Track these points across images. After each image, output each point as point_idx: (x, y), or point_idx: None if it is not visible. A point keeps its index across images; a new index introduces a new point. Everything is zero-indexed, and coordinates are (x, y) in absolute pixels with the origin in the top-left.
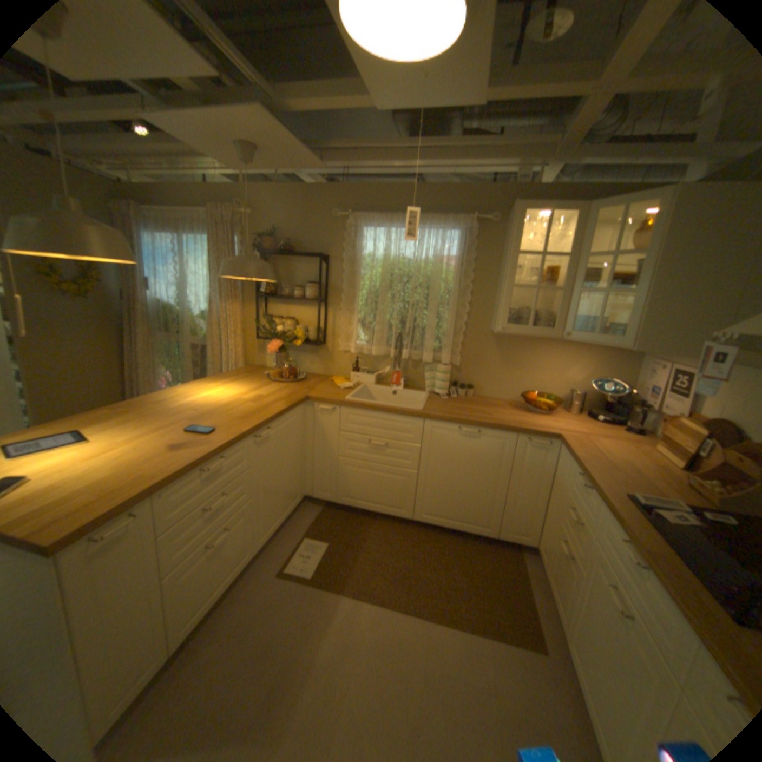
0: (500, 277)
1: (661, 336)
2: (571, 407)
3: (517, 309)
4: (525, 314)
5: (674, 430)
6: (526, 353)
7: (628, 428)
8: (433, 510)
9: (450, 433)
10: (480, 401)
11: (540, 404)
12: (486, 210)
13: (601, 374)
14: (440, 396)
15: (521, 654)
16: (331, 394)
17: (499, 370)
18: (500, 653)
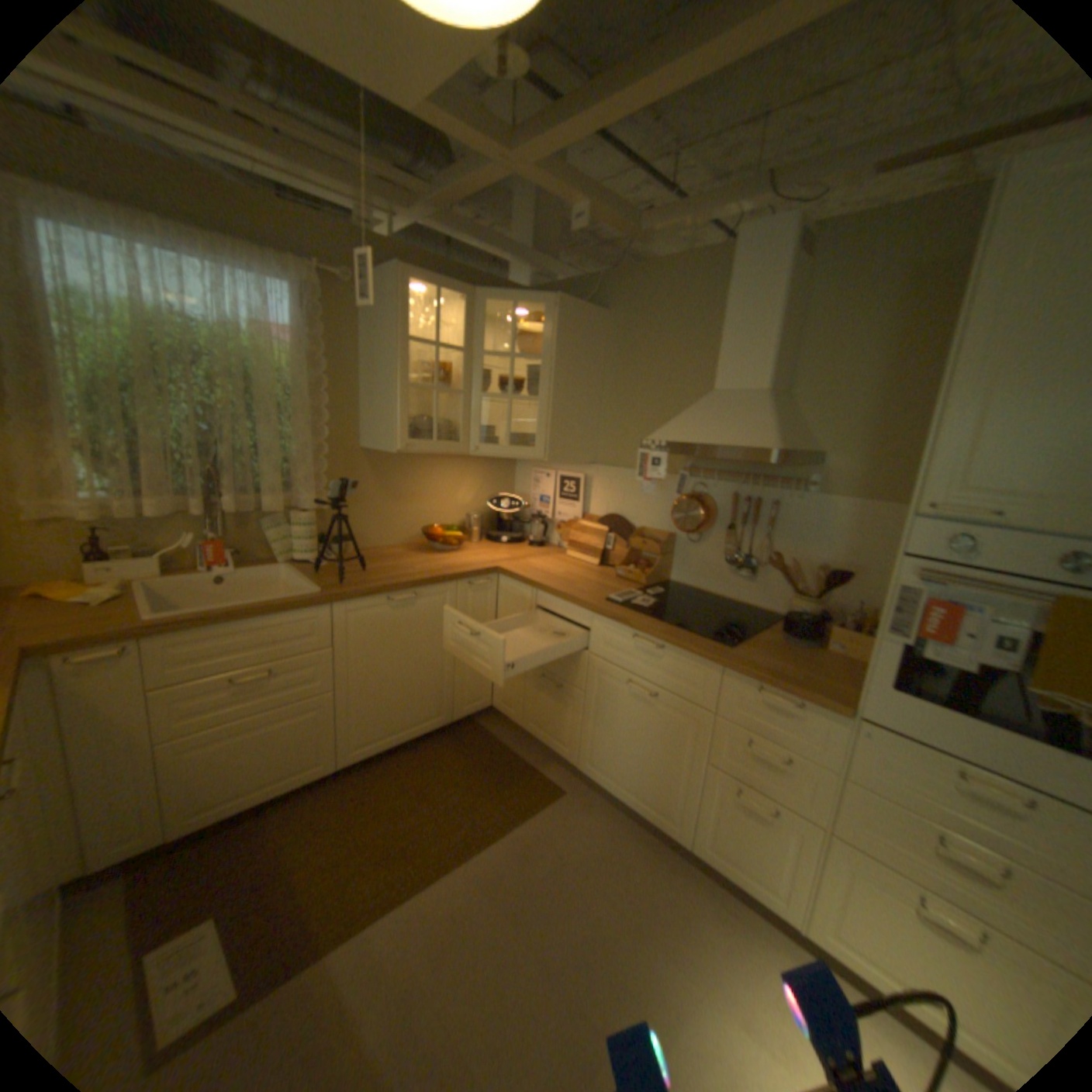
0: (361, 369)
1: (558, 444)
2: (470, 535)
3: (411, 419)
4: (419, 425)
5: (573, 532)
6: (408, 478)
7: (526, 543)
8: (365, 736)
9: (374, 610)
10: (370, 556)
11: (449, 538)
12: (320, 259)
13: (484, 491)
14: (310, 563)
15: (548, 810)
16: (83, 625)
17: (379, 505)
18: (536, 825)
